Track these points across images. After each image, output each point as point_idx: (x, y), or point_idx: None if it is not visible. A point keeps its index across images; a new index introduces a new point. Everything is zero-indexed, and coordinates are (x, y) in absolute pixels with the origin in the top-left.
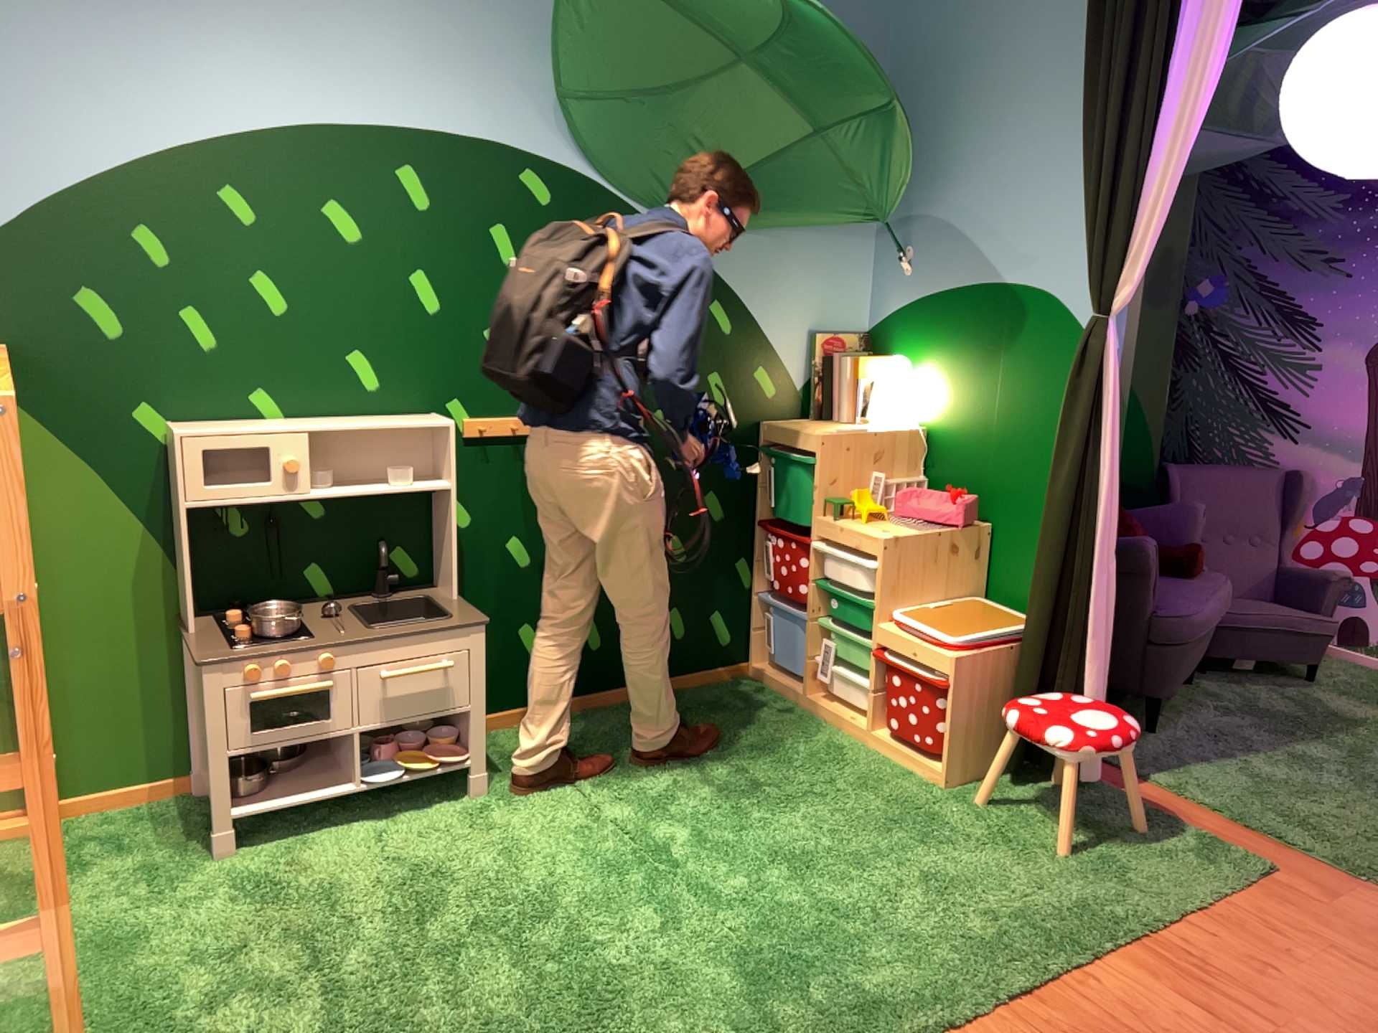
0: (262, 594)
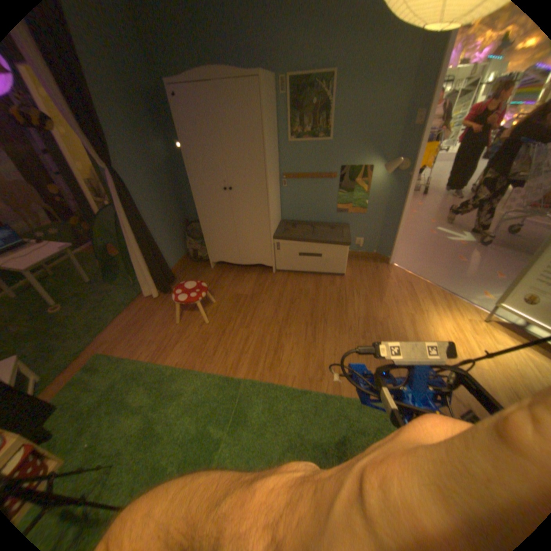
0: None
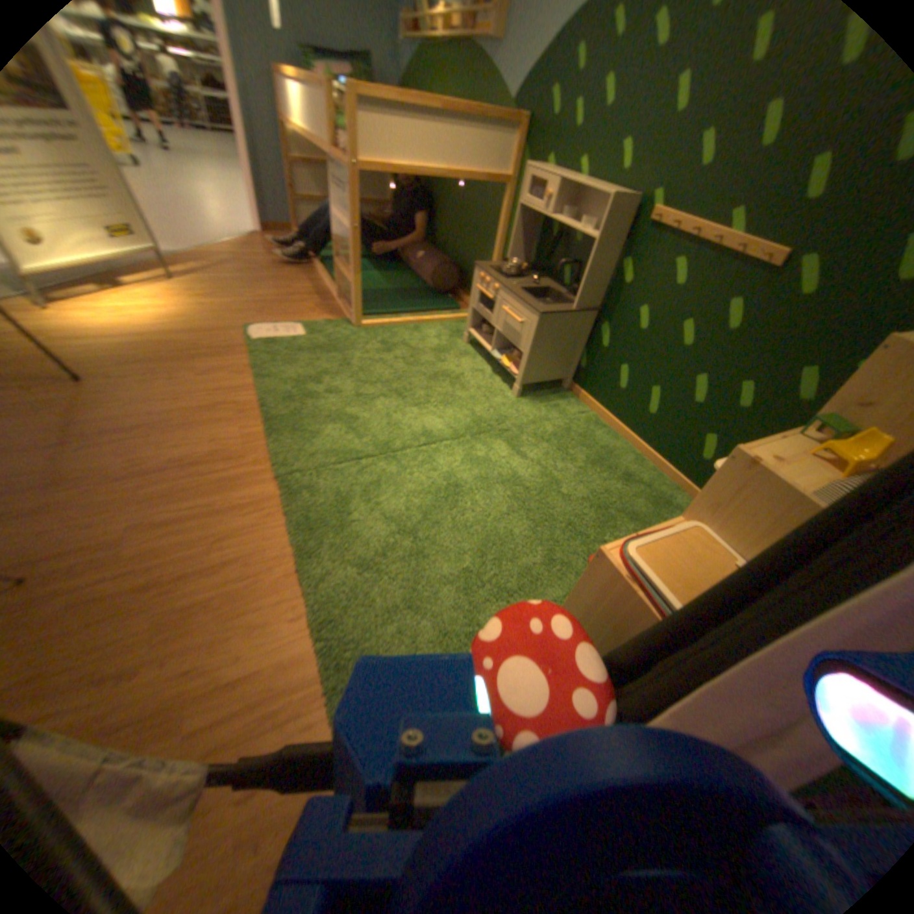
0: (548, 268)
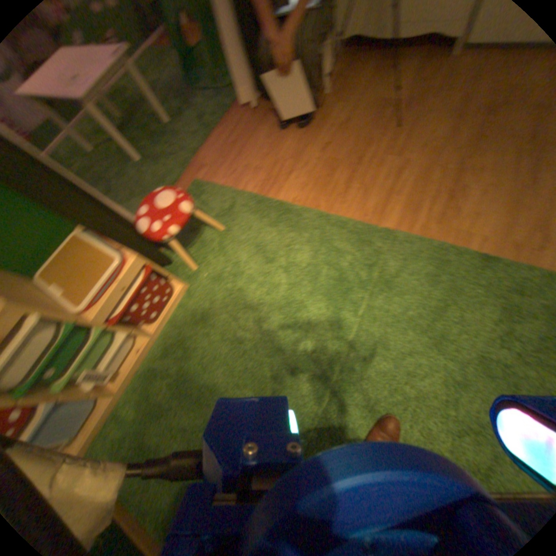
0: None
